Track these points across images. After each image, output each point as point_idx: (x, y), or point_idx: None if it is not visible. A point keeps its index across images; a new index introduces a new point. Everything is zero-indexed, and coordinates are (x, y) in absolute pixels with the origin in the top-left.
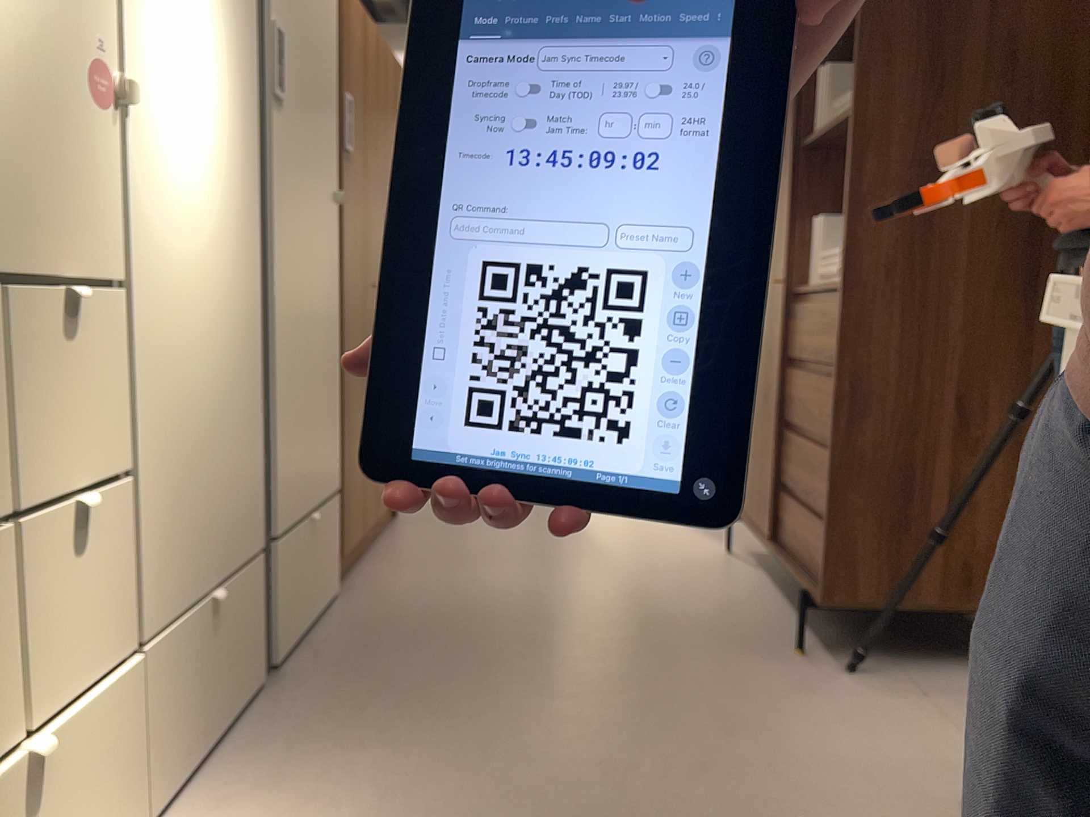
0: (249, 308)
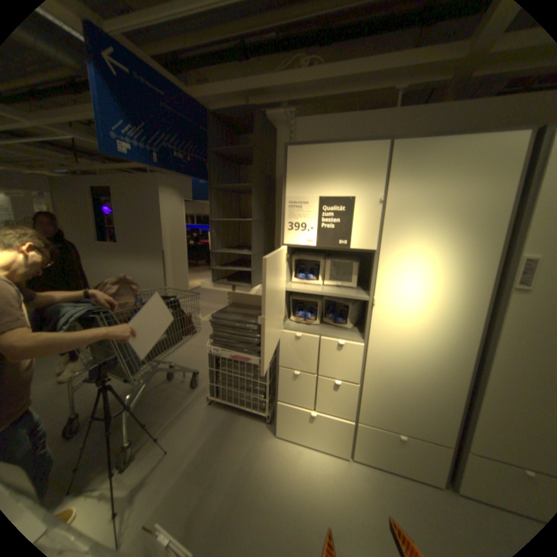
0: (464, 367)
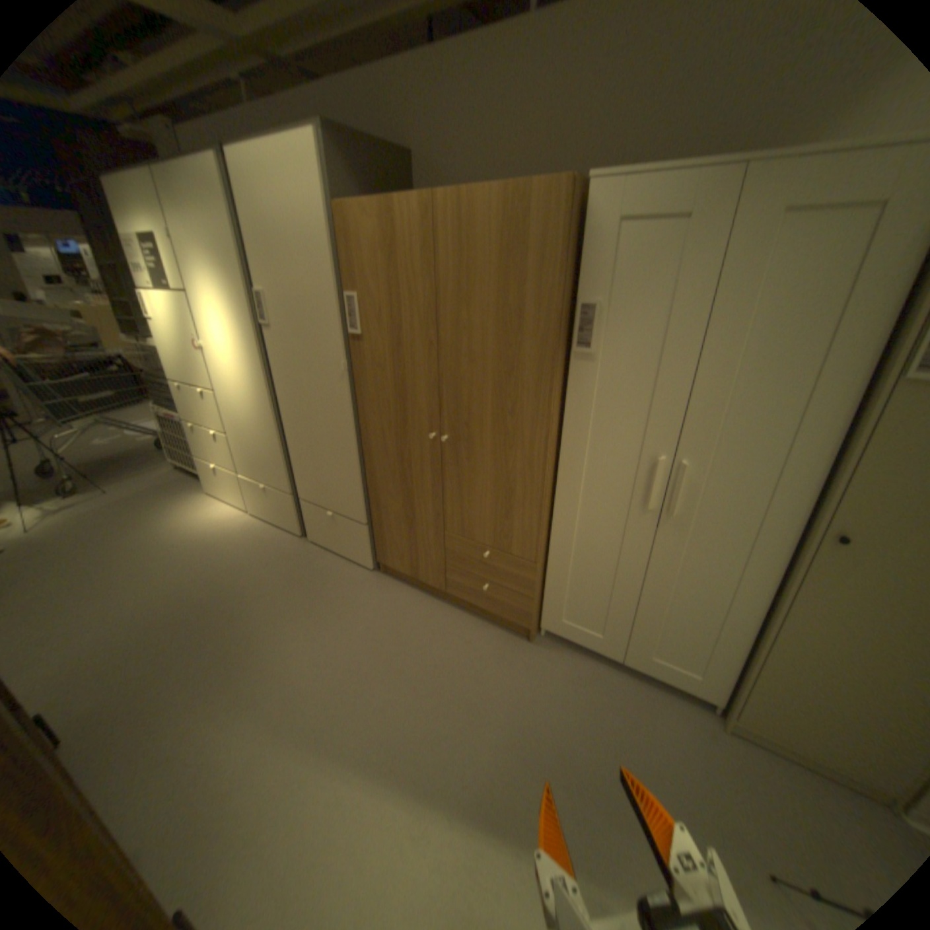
0: (267, 411)
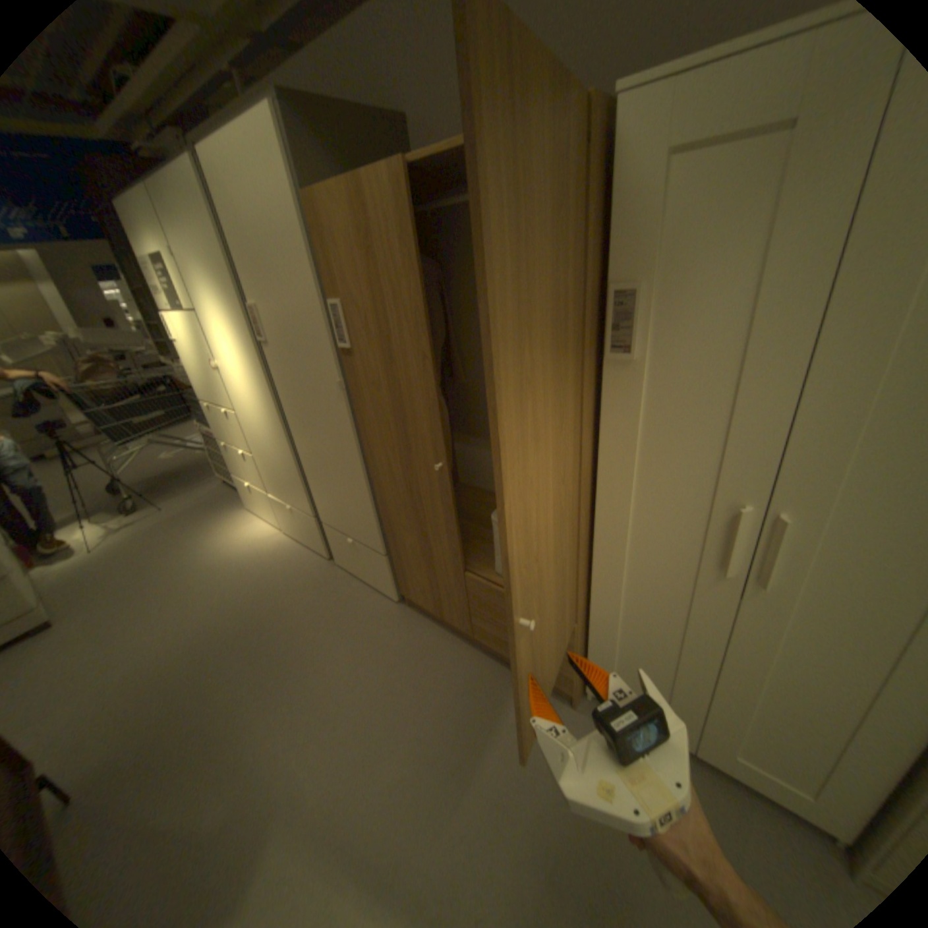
0: (280, 432)
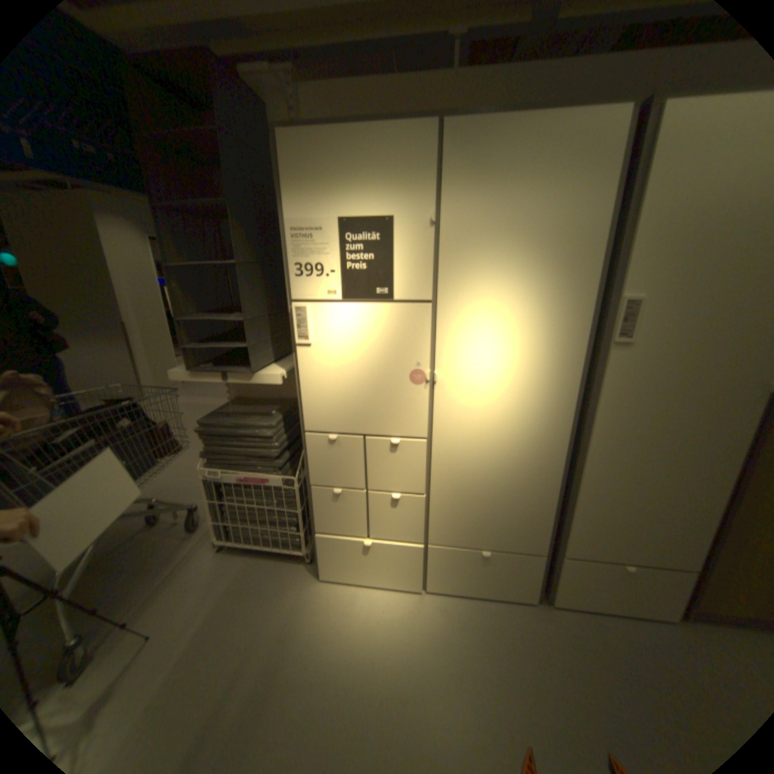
0: (555, 454)
